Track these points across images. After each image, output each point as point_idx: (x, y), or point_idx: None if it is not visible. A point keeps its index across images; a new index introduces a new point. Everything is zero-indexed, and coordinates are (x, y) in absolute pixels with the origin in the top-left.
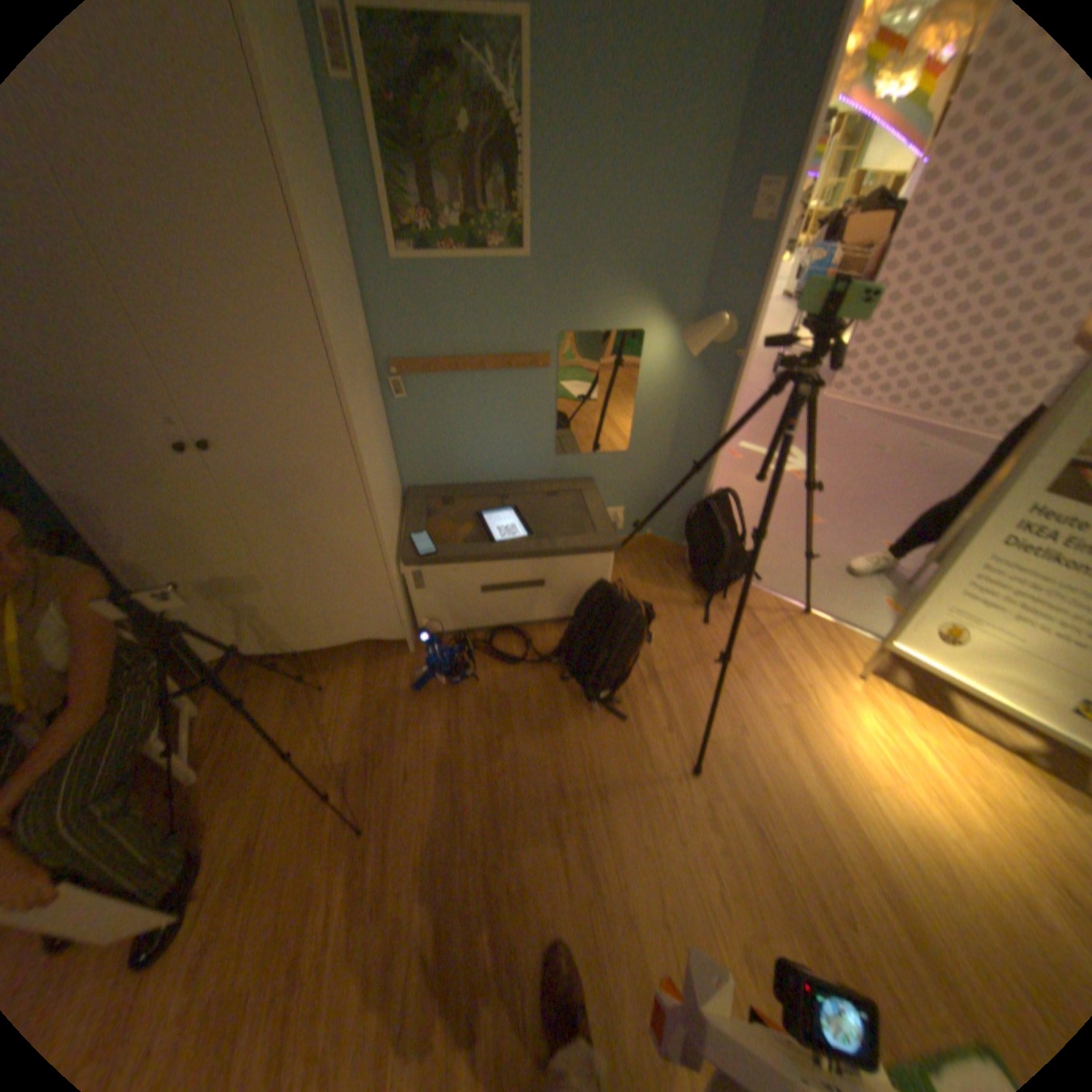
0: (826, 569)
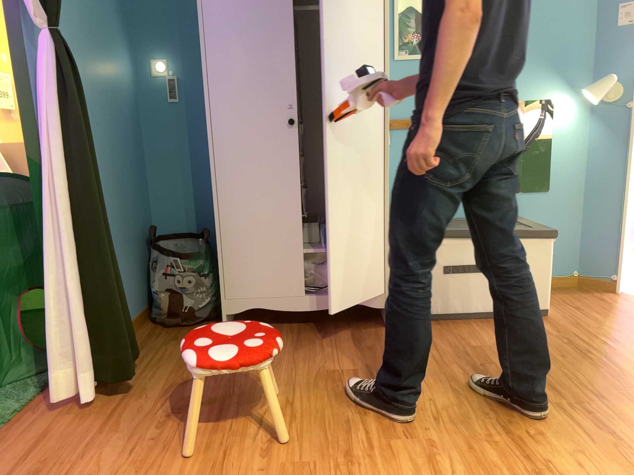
0: None
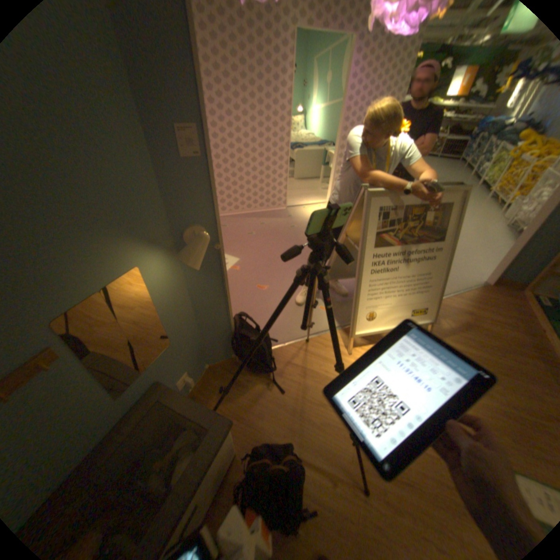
0: (291, 310)
